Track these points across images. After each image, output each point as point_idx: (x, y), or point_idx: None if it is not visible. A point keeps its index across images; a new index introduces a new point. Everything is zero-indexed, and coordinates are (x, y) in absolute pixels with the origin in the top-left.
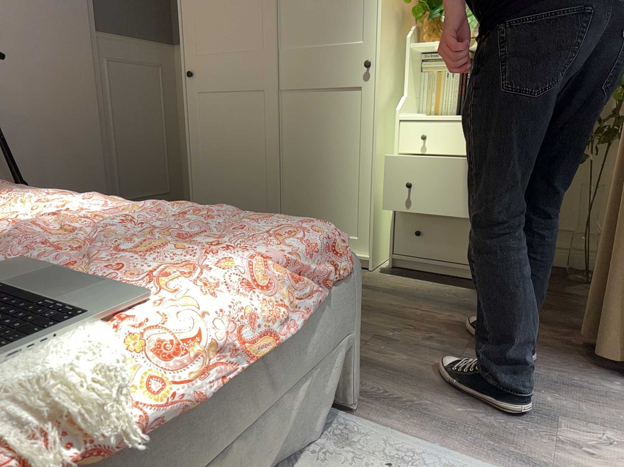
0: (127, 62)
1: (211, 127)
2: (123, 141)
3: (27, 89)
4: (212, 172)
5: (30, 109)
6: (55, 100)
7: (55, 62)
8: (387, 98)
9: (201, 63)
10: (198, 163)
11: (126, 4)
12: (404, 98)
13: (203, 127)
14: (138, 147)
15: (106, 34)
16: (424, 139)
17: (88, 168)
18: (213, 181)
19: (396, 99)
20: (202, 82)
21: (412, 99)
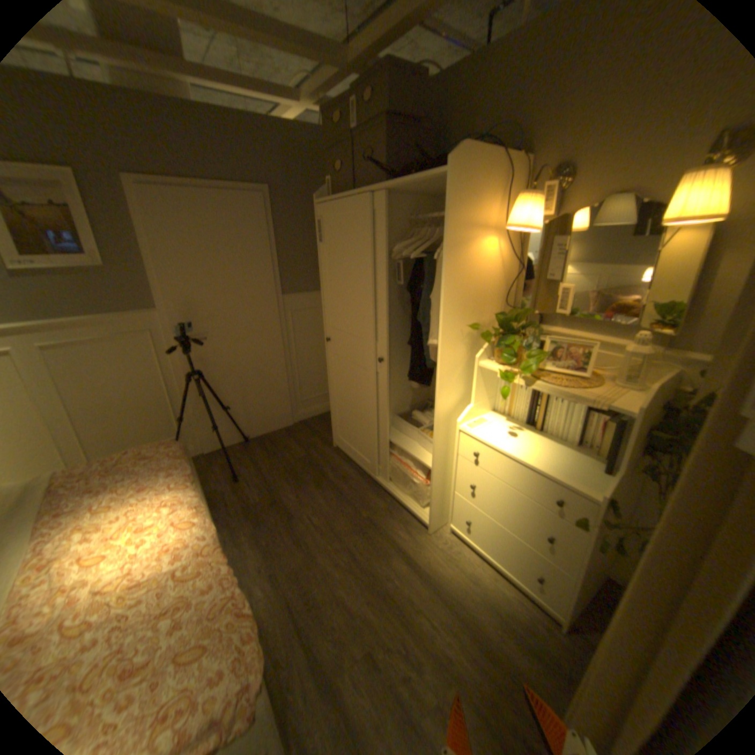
0: (306, 309)
1: (340, 380)
2: (302, 363)
3: (231, 345)
4: (342, 409)
5: (233, 357)
6: (250, 348)
7: (250, 324)
8: (452, 407)
9: (334, 333)
10: (334, 399)
11: (305, 269)
12: (468, 408)
13: (336, 377)
14: (314, 365)
15: (289, 294)
16: (476, 456)
17: (275, 387)
18: (342, 415)
19: (467, 401)
20: (335, 347)
21: (483, 403)
